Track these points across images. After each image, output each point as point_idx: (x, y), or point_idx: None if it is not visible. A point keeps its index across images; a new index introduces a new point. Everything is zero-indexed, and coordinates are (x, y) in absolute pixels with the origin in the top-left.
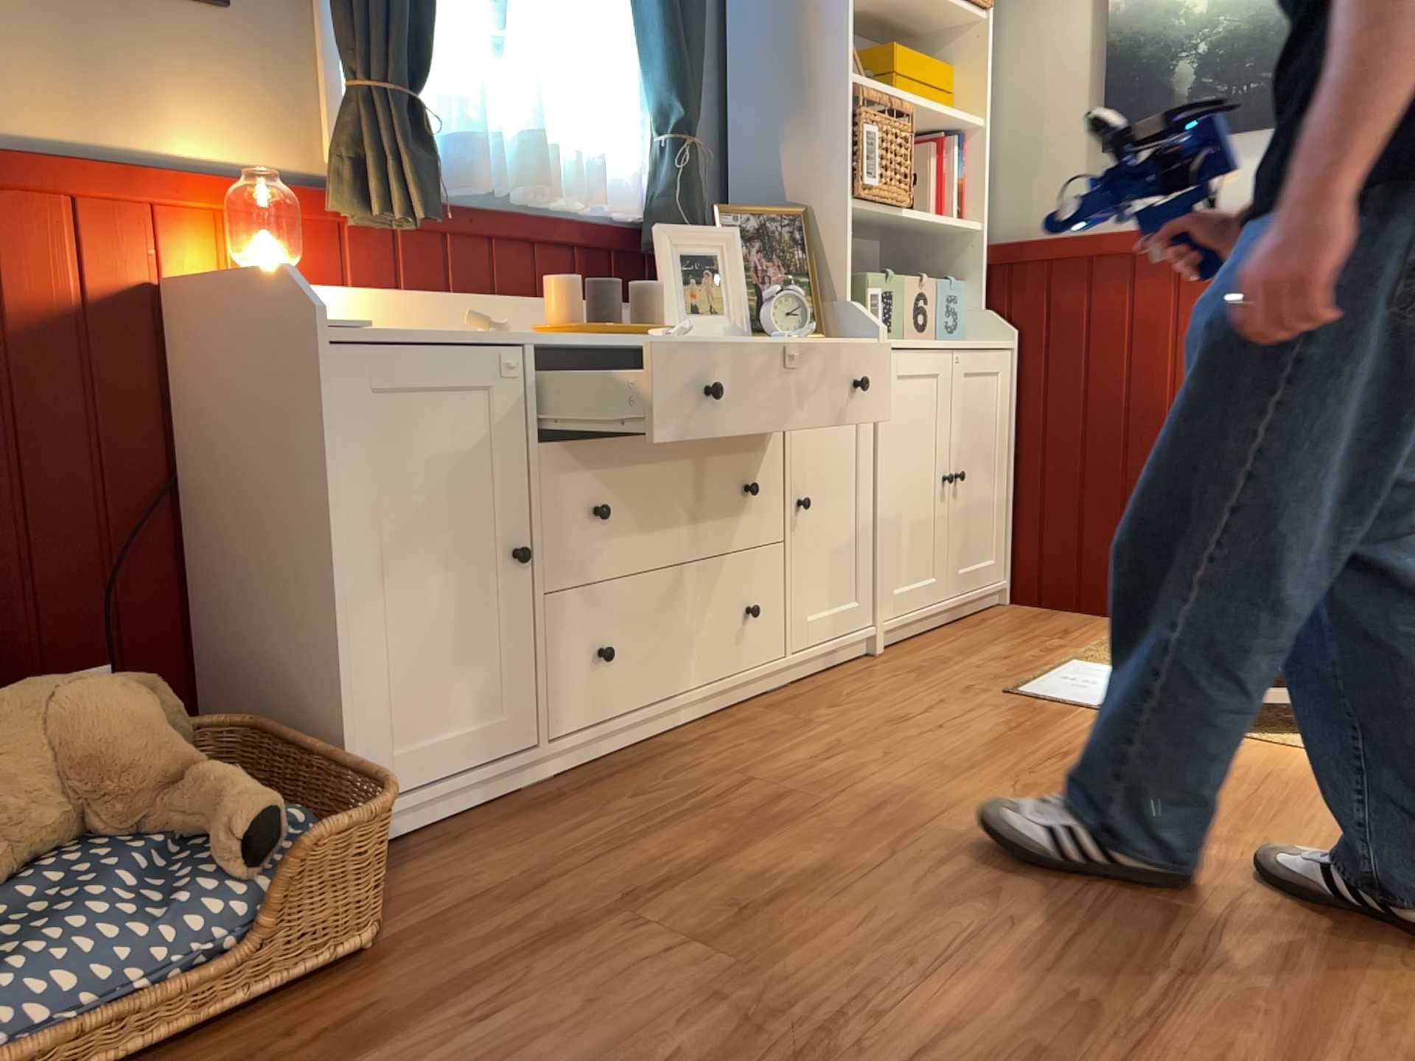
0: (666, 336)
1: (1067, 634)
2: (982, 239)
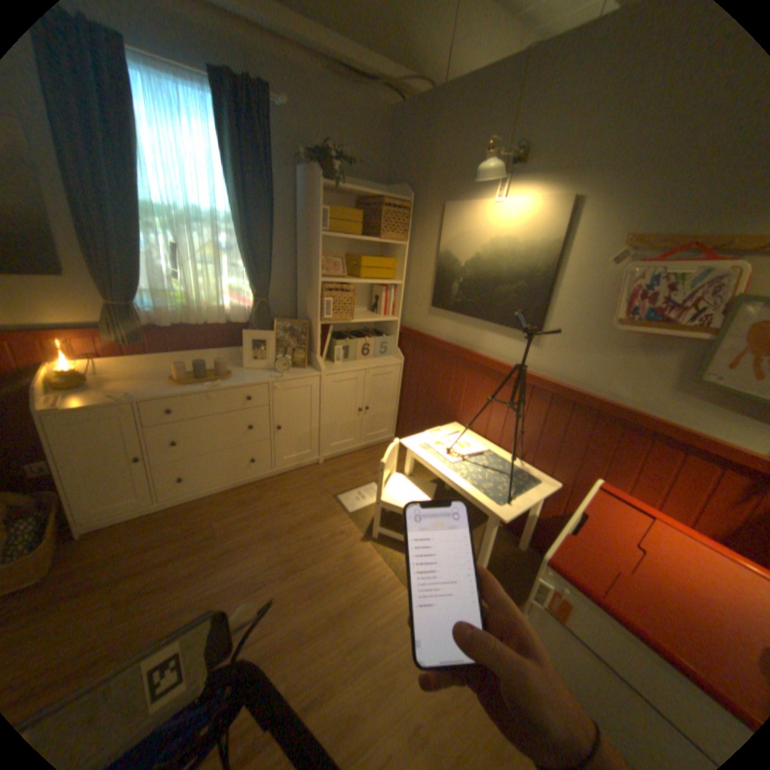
0: (207, 388)
1: None
2: (397, 324)
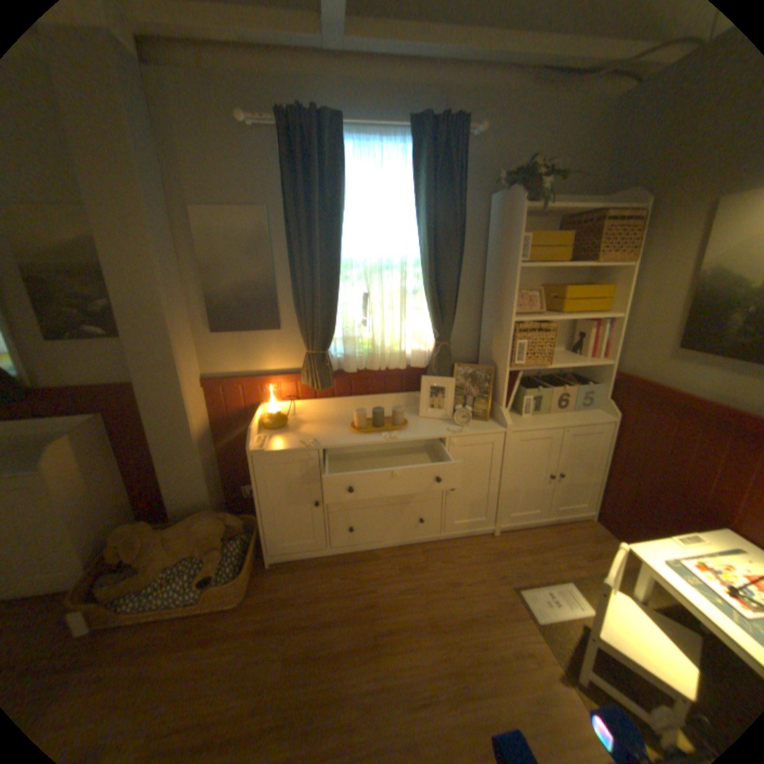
0: (384, 438)
1: (596, 561)
2: (613, 368)
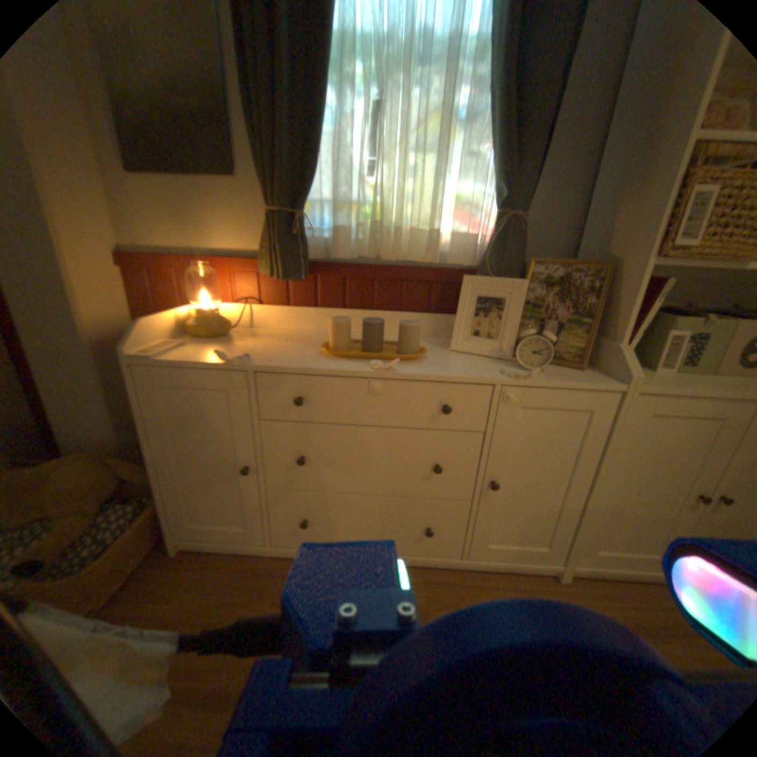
0: (375, 369)
1: None
2: None
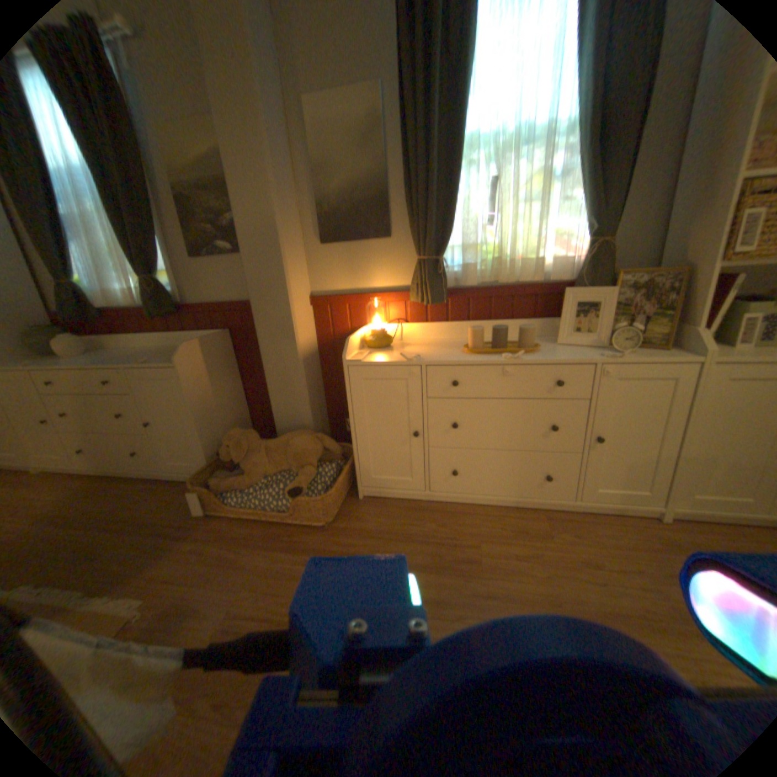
0: (506, 359)
1: None
2: None
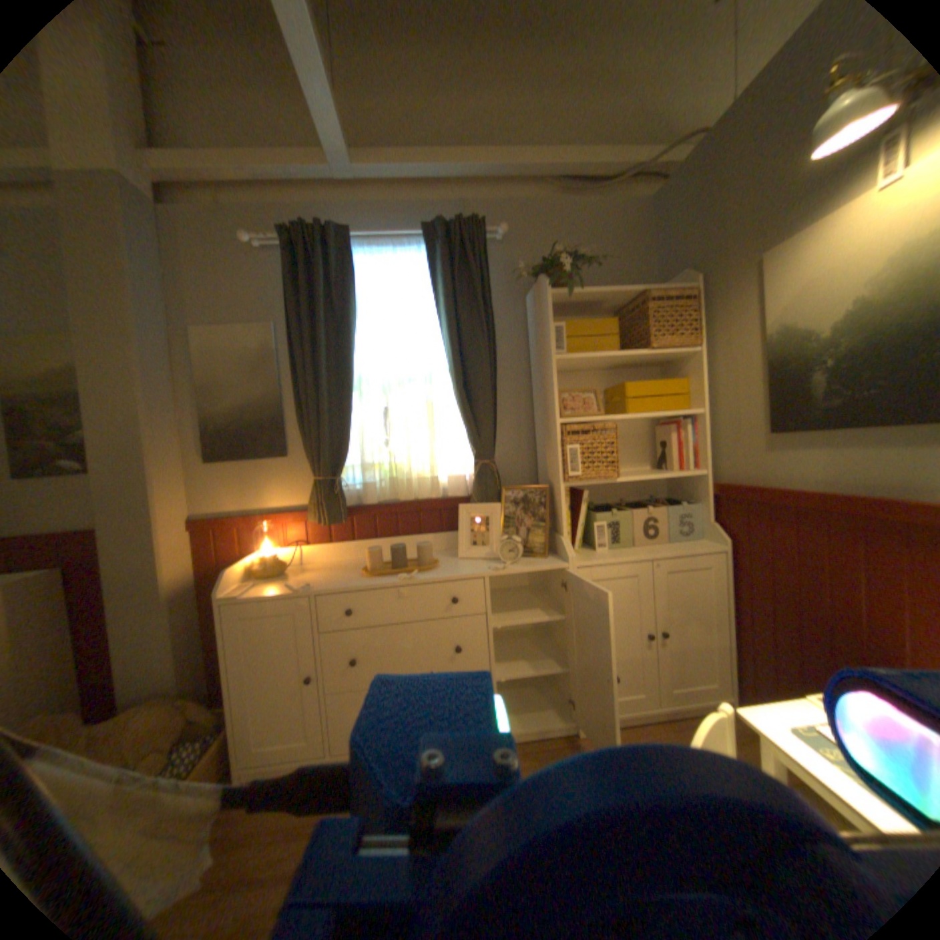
0: (400, 580)
1: None
2: (709, 479)
